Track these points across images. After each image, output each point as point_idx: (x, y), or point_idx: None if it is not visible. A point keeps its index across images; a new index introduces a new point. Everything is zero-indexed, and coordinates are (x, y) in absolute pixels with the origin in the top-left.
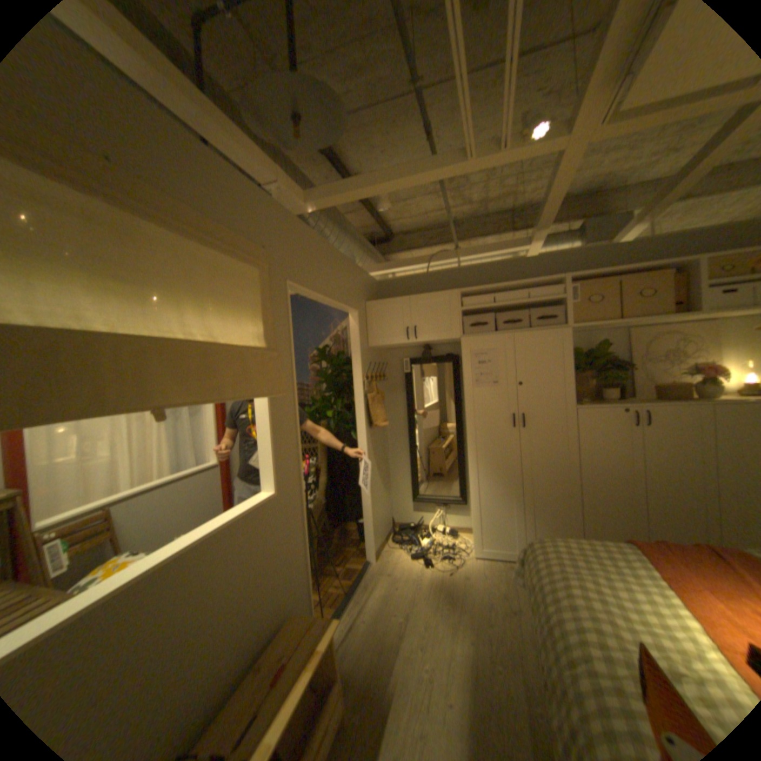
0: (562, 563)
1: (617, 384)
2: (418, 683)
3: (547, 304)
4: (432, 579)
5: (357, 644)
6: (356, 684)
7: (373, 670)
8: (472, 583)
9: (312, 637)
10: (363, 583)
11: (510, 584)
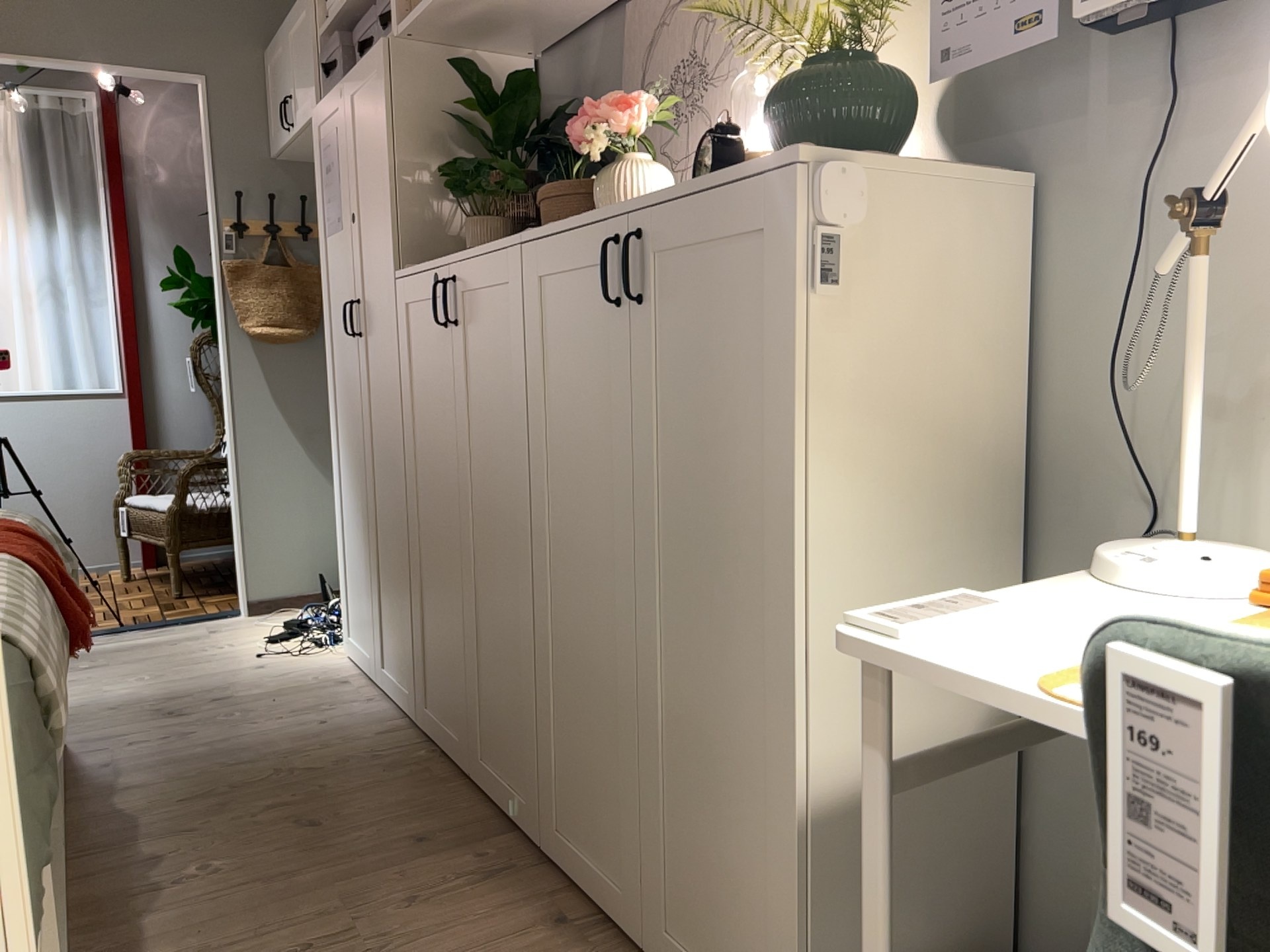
0: None
1: None
2: None
3: None
4: (235, 651)
5: None
6: None
7: None
8: (251, 672)
9: None
10: (177, 626)
11: (282, 692)
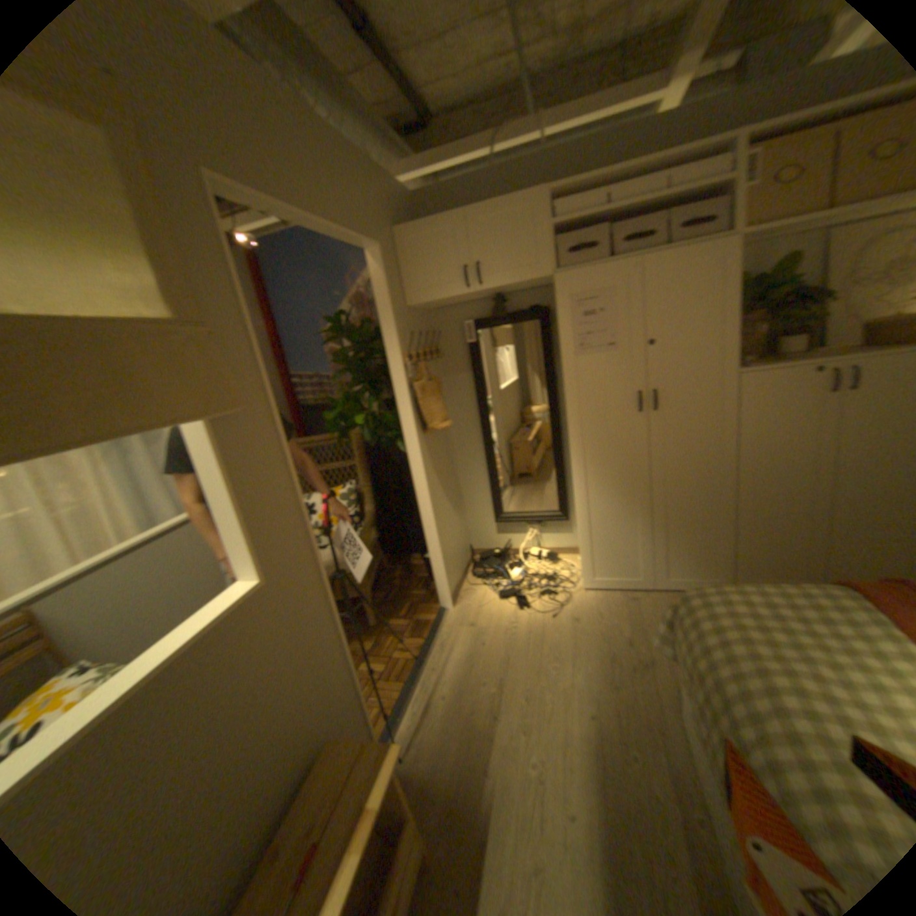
0: (749, 637)
1: (798, 327)
2: (525, 785)
3: (699, 197)
4: (530, 625)
5: (438, 730)
6: (440, 793)
7: (462, 769)
8: (584, 626)
9: (361, 779)
10: (440, 638)
11: (635, 622)
